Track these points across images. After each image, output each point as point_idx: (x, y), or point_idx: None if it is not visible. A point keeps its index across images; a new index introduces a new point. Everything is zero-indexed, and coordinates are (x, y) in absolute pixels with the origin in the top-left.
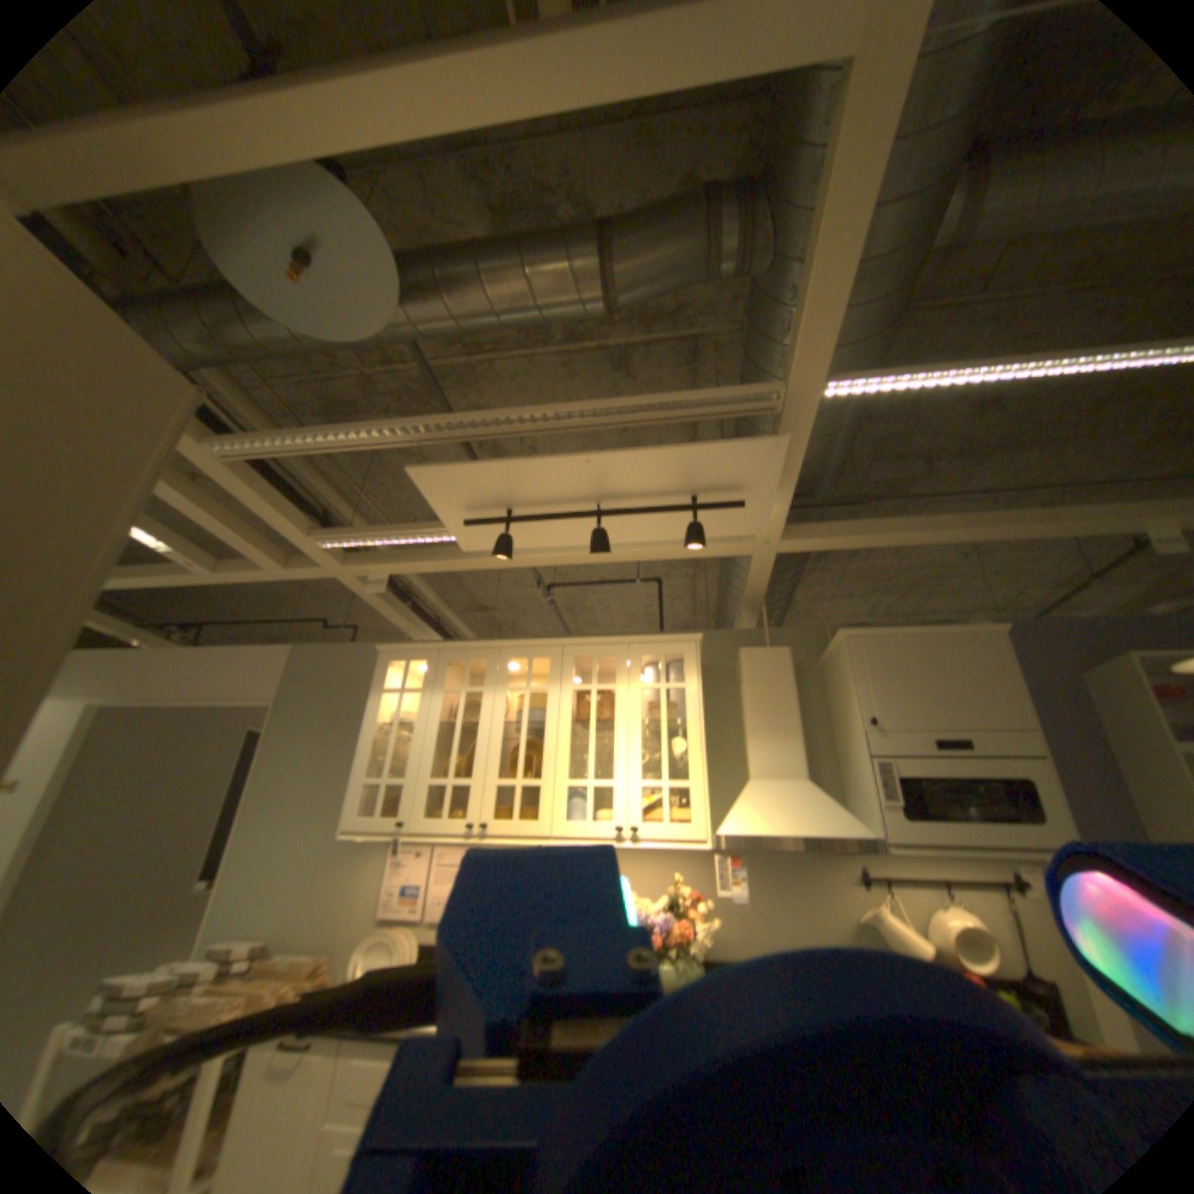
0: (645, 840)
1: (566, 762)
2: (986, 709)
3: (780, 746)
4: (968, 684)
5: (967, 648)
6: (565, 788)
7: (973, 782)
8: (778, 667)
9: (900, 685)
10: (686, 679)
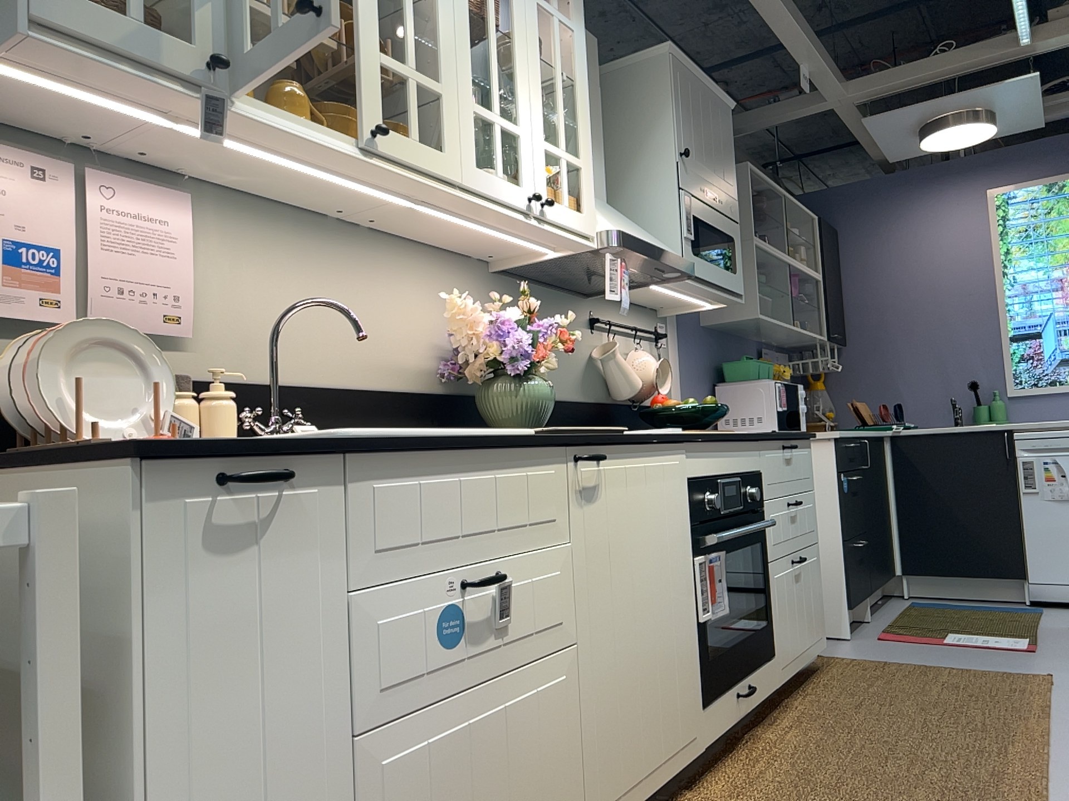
0: (547, 223)
1: (468, 73)
2: (725, 174)
3: (594, 158)
4: (720, 148)
5: (720, 114)
6: (471, 114)
7: (714, 234)
8: (593, 63)
9: (695, 128)
10: (576, 22)
